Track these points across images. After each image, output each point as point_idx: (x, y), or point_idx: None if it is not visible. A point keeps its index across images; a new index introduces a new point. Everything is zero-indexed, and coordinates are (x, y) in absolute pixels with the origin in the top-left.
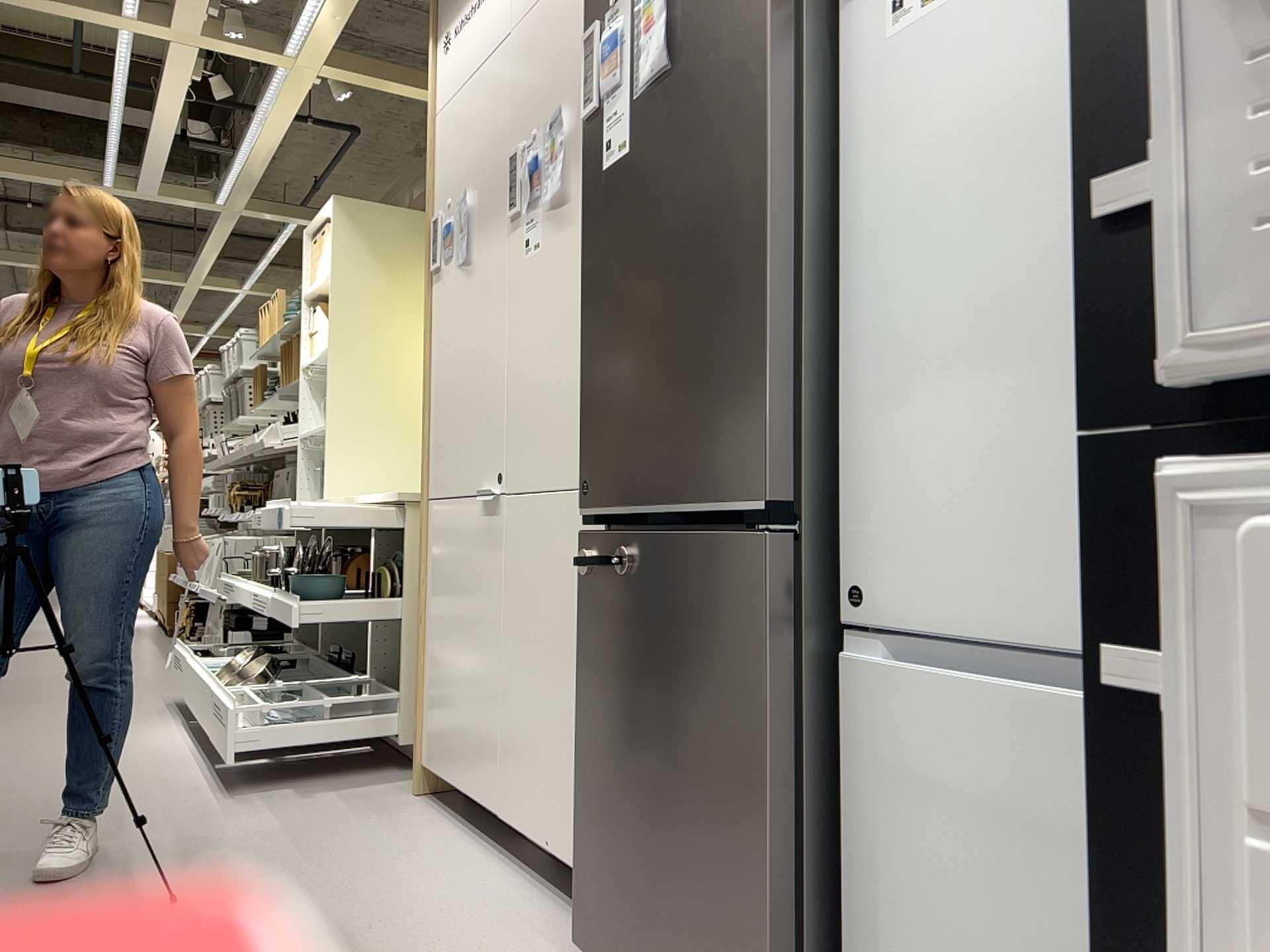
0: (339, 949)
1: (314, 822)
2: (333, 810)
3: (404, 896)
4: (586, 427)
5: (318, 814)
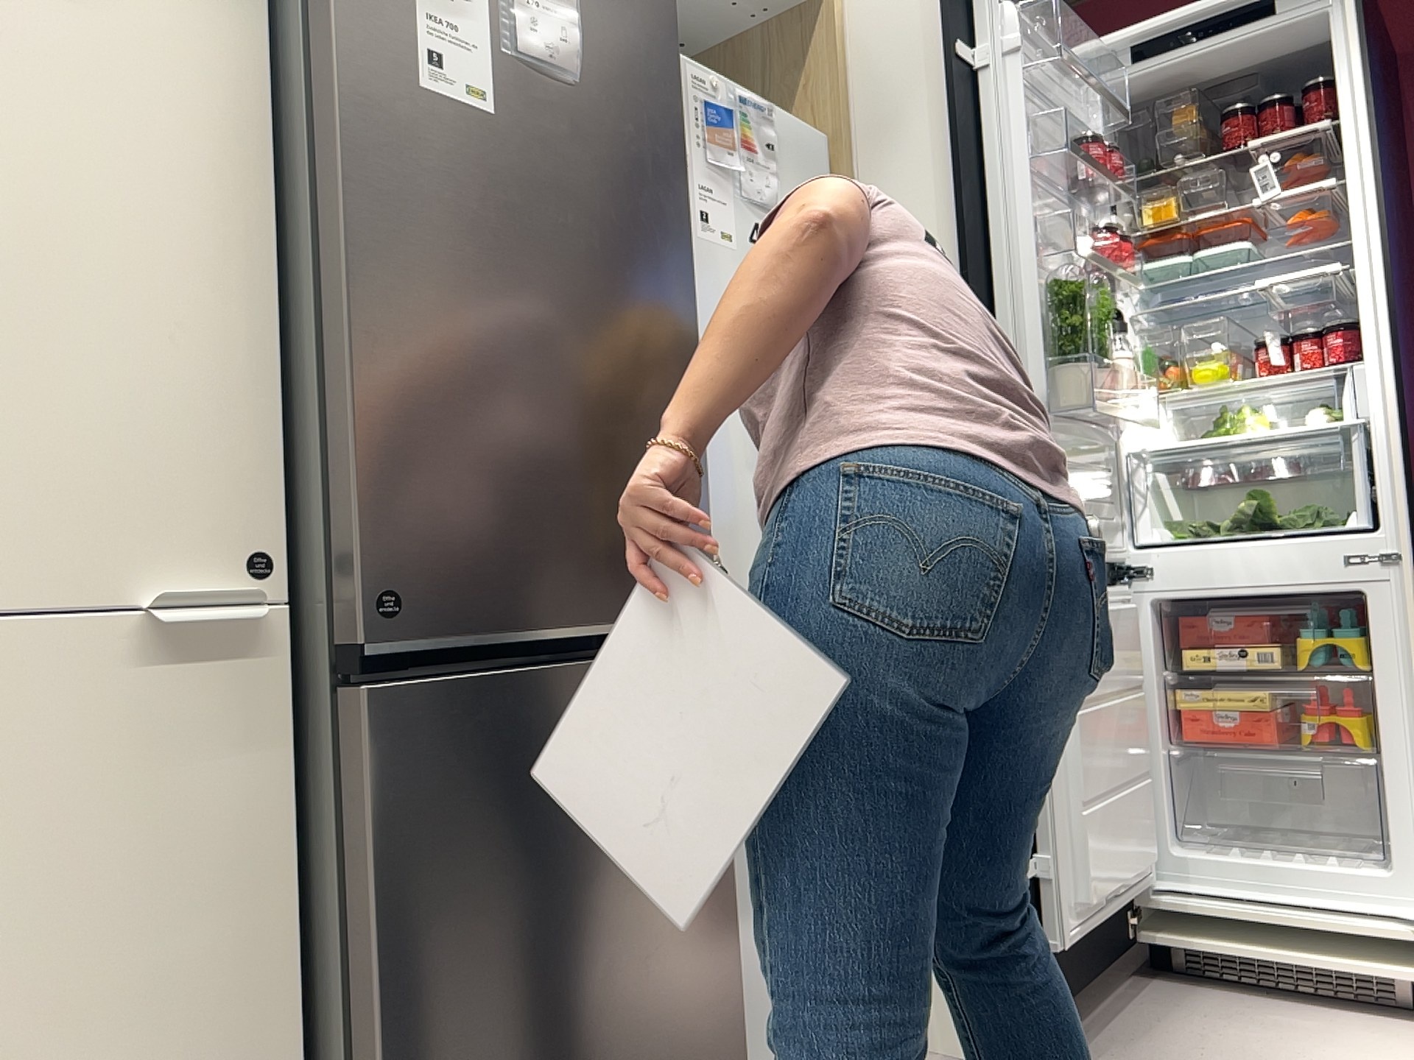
0: None
1: None
2: None
3: None
4: (376, 495)
5: None
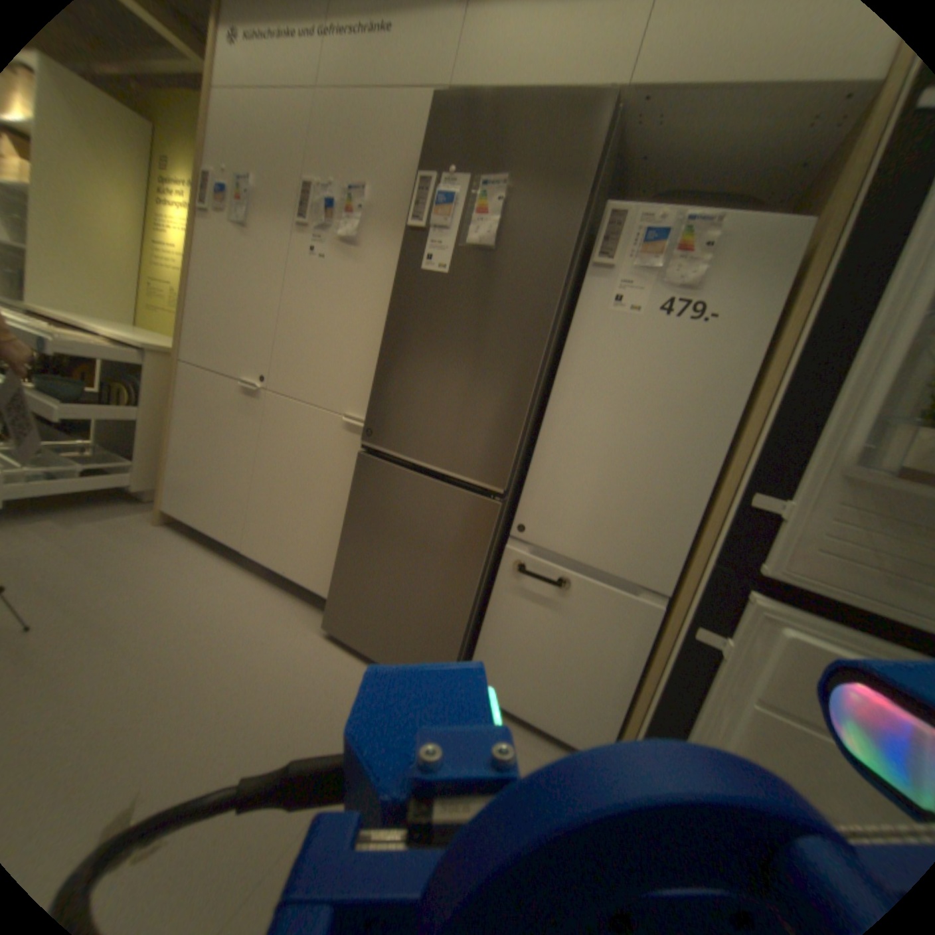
0: (182, 647)
1: (91, 551)
2: (98, 540)
3: (198, 604)
4: (376, 402)
5: (89, 544)
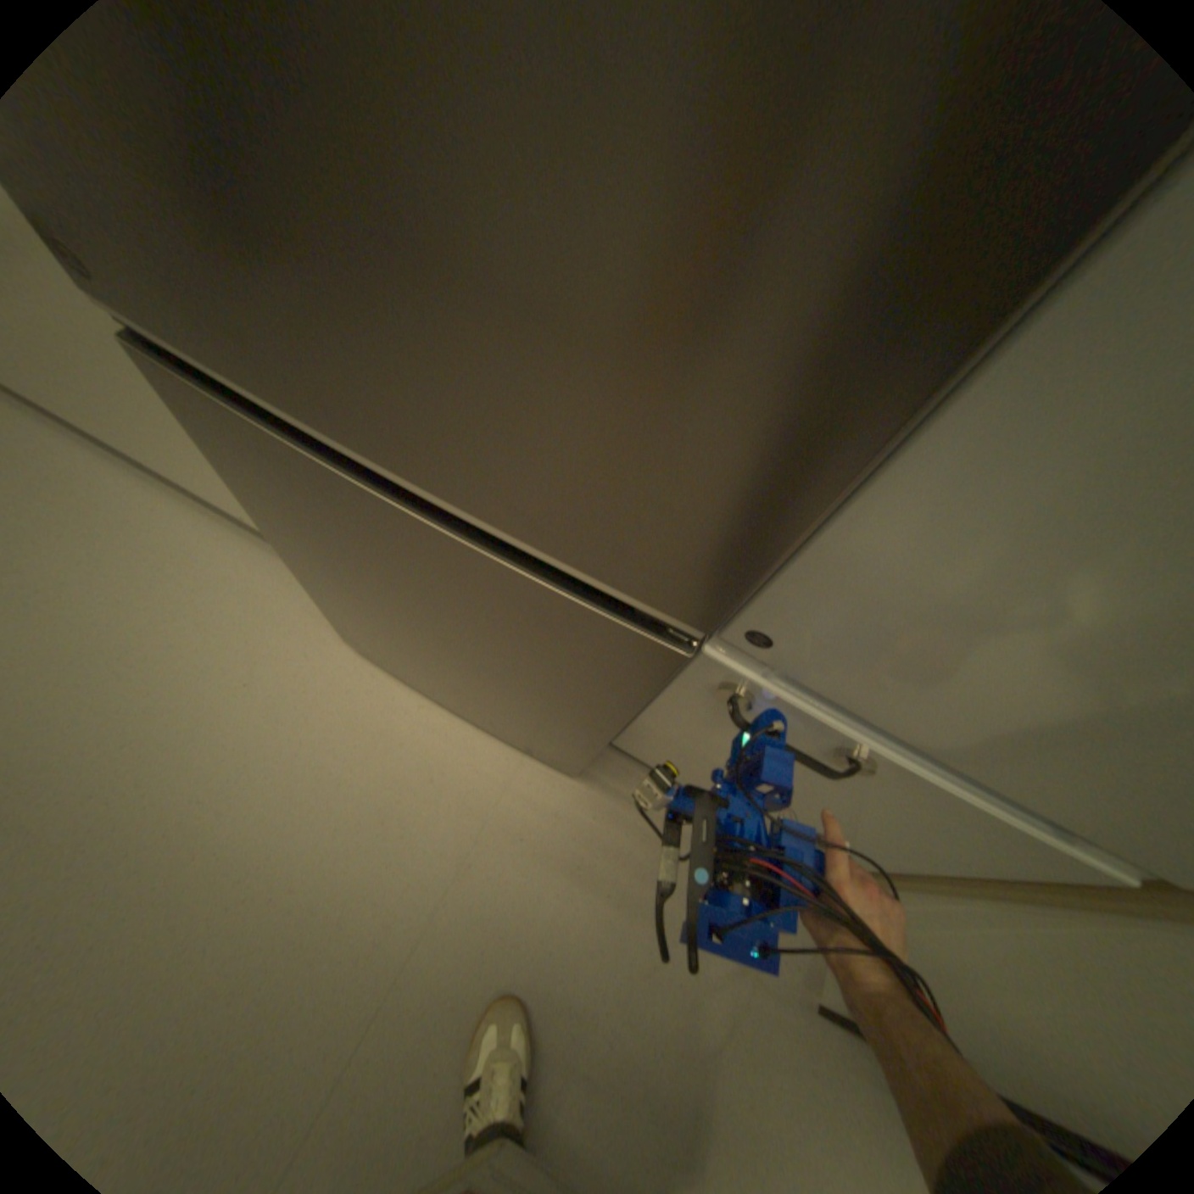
0: (100, 714)
1: None
2: None
3: (106, 595)
4: None
5: None
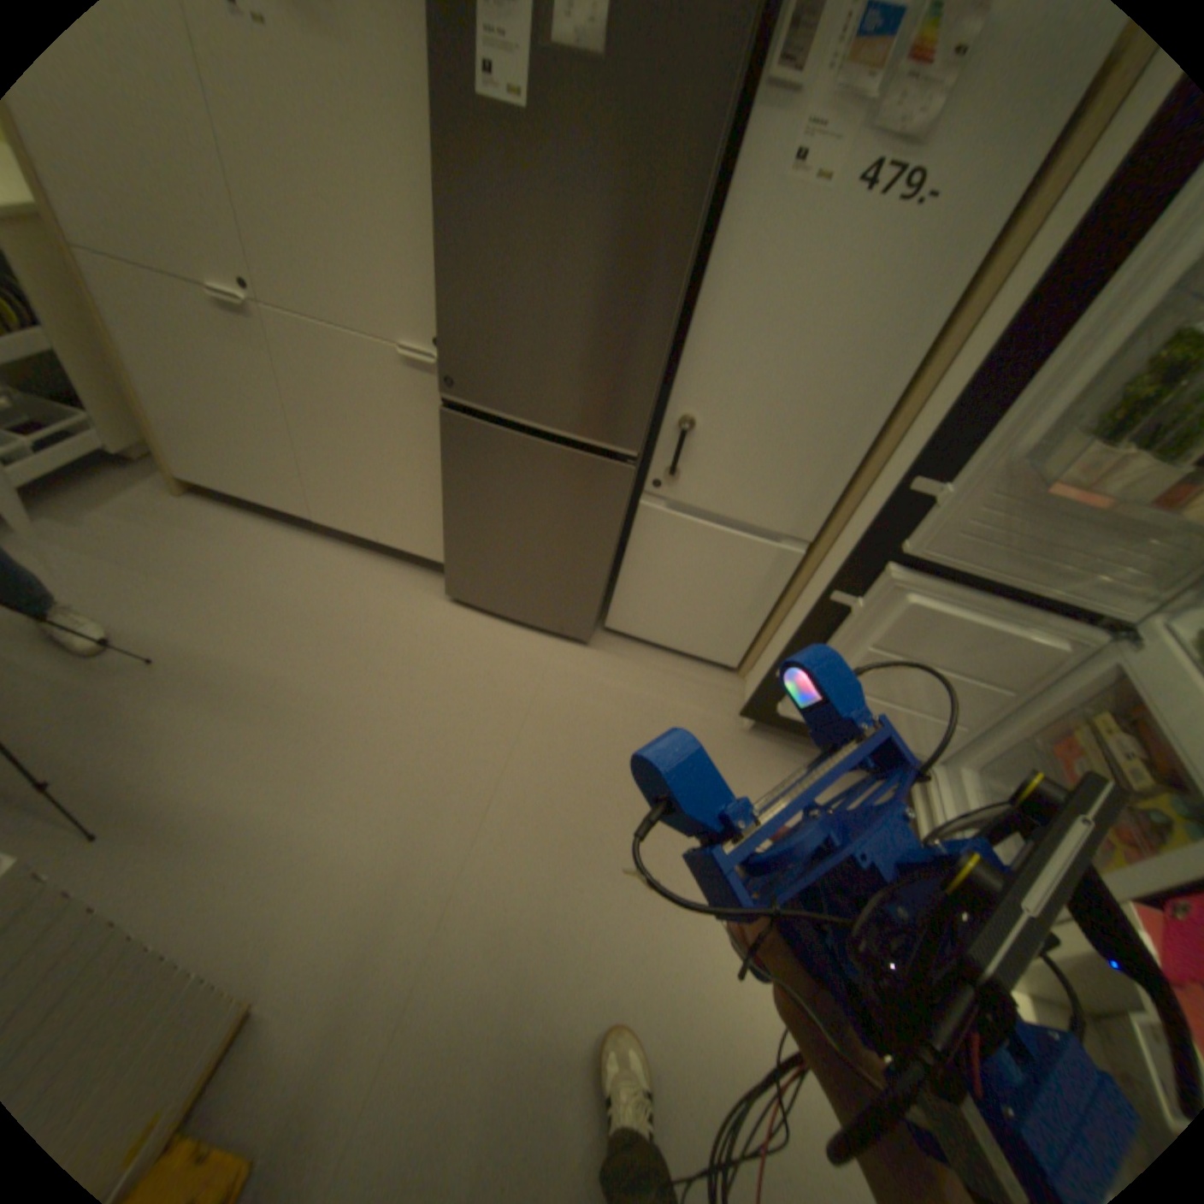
0: (316, 643)
1: (132, 550)
2: (127, 532)
3: (300, 591)
4: (448, 337)
5: (122, 541)
